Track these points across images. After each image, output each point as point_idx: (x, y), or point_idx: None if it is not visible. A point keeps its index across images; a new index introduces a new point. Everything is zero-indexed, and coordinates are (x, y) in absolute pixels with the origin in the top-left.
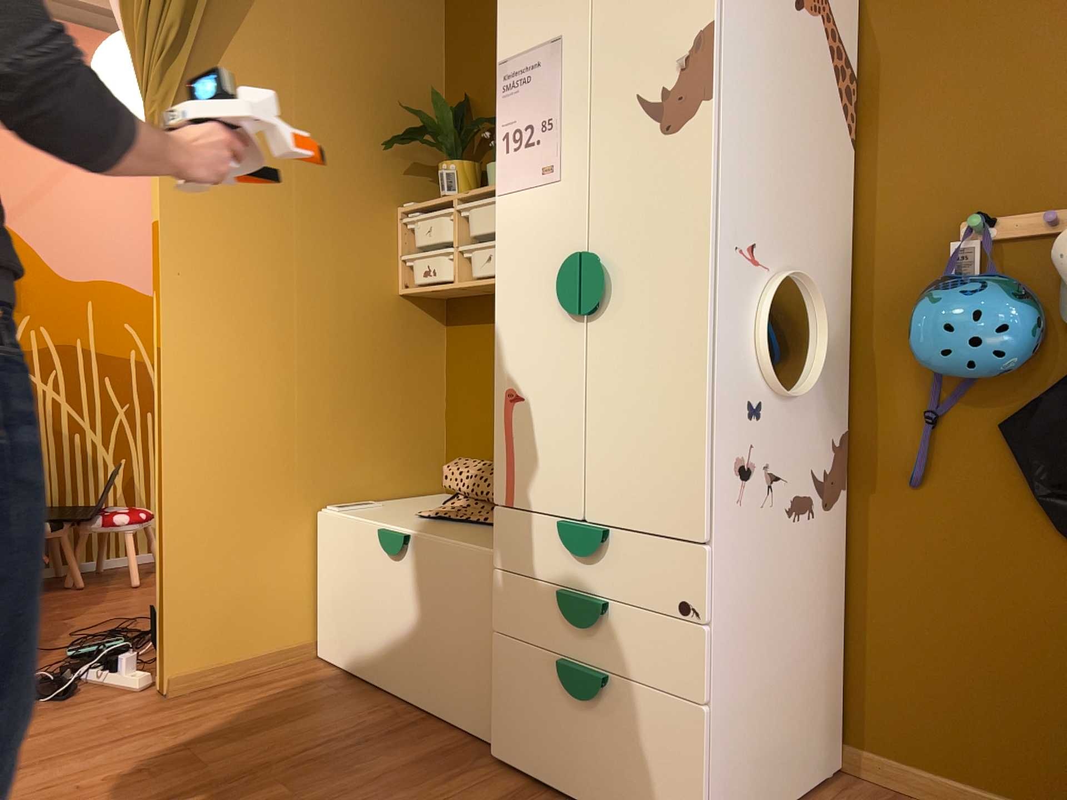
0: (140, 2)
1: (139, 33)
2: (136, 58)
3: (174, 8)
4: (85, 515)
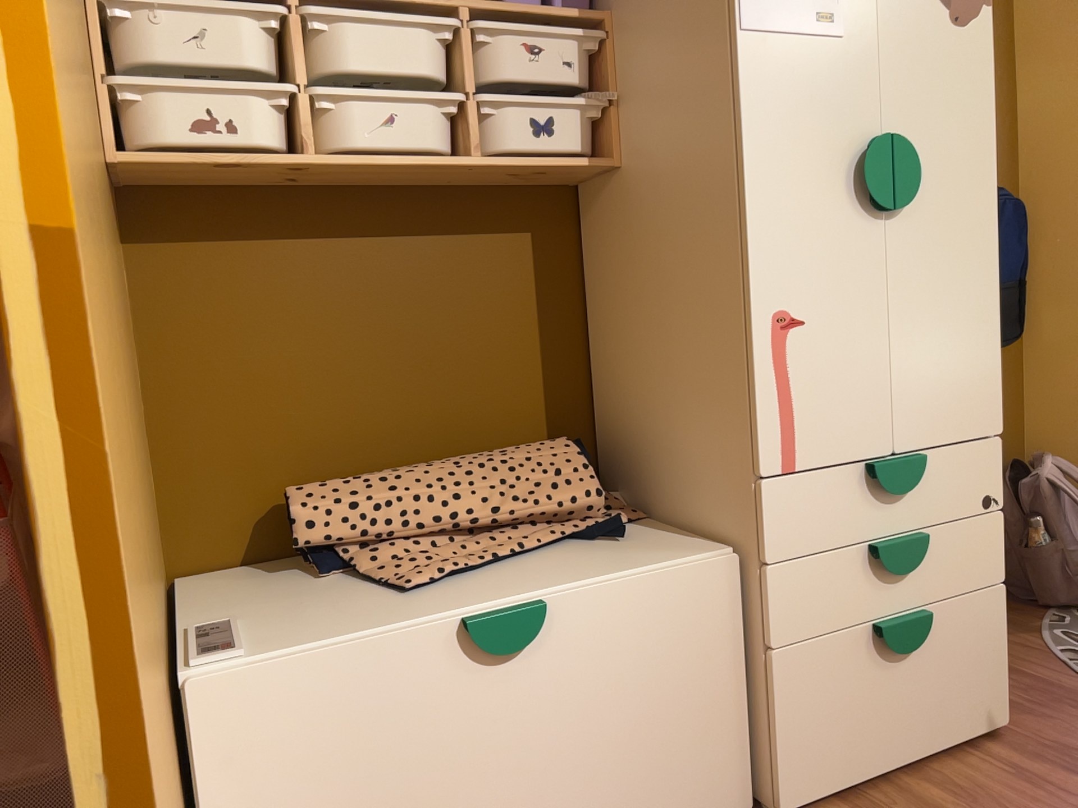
0: None
1: None
2: None
3: None
4: None
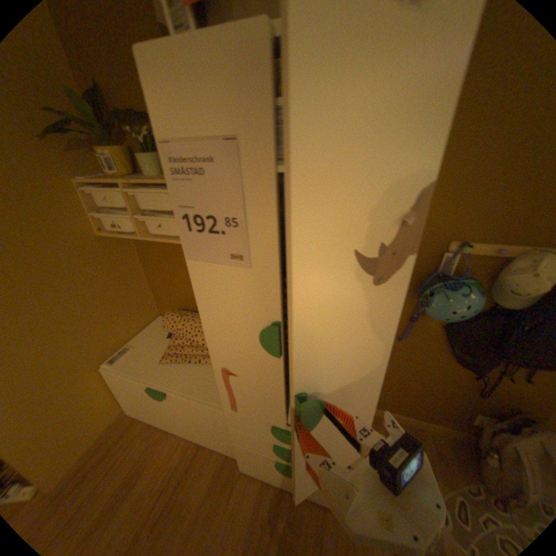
0: None
1: None
2: None
3: None
4: None
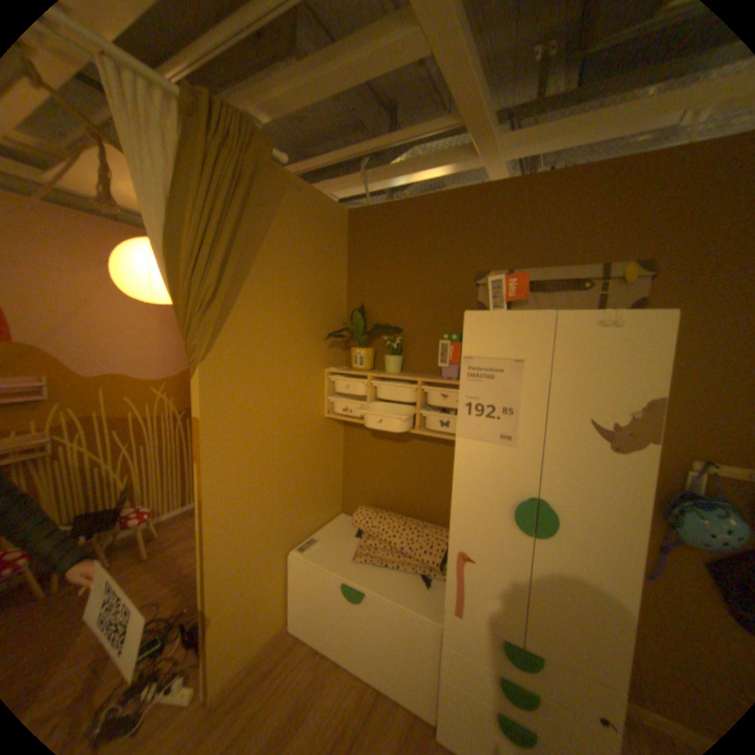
0: (183, 268)
1: (177, 285)
2: (173, 301)
3: (208, 273)
4: (106, 523)
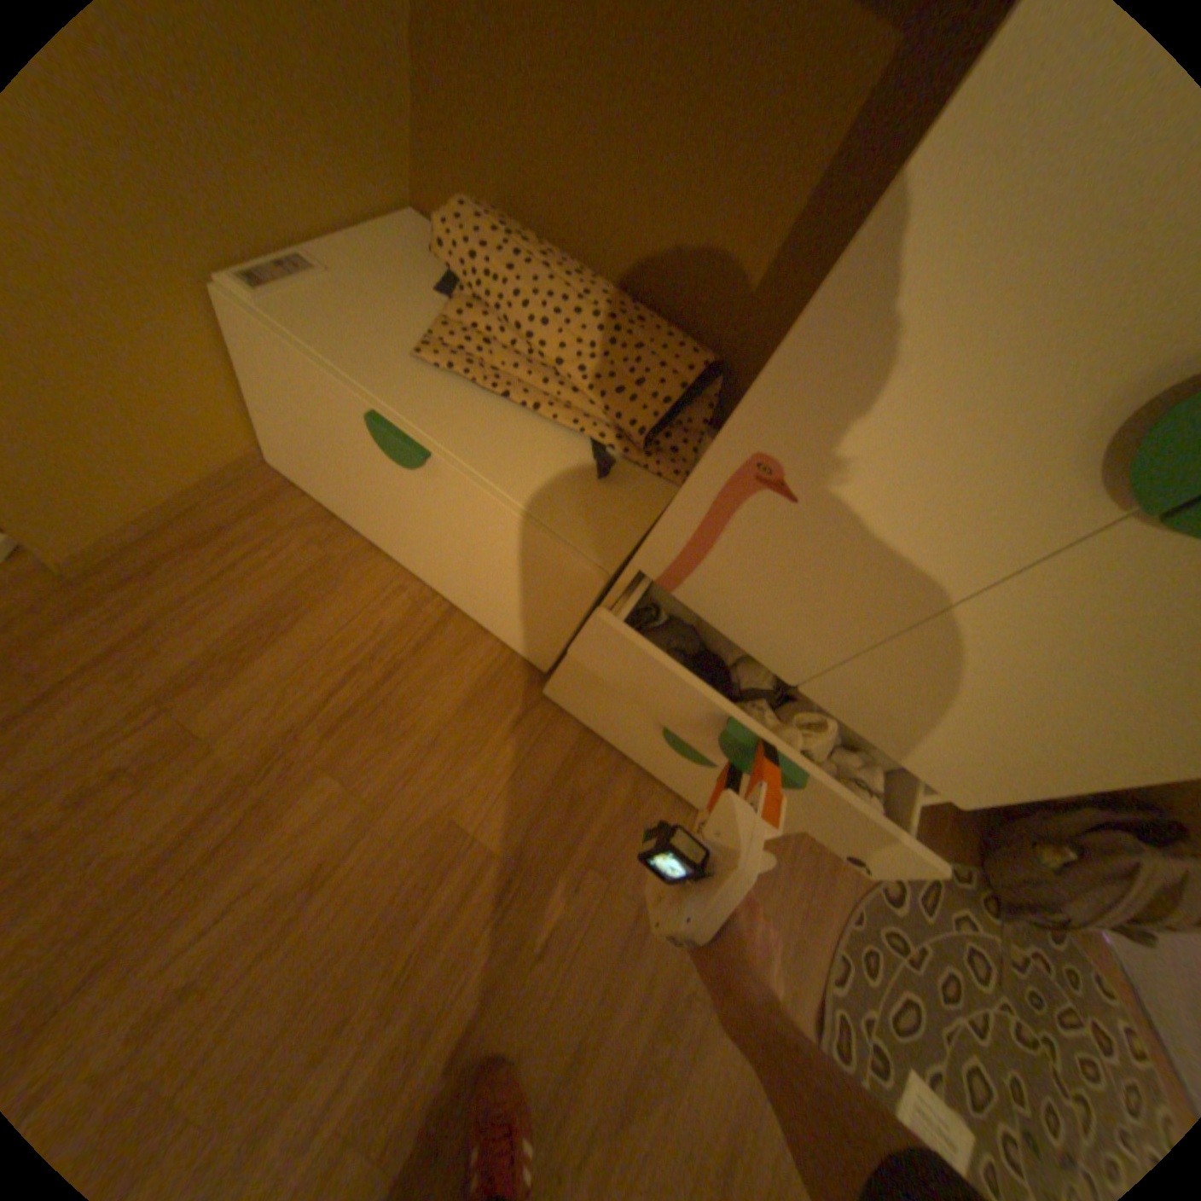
0: None
1: None
2: None
3: None
4: None
